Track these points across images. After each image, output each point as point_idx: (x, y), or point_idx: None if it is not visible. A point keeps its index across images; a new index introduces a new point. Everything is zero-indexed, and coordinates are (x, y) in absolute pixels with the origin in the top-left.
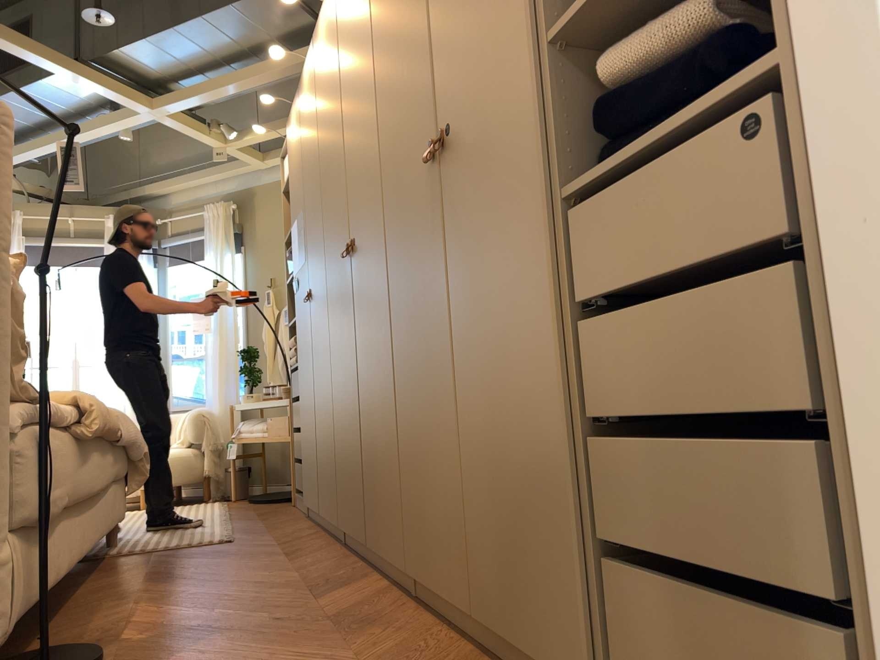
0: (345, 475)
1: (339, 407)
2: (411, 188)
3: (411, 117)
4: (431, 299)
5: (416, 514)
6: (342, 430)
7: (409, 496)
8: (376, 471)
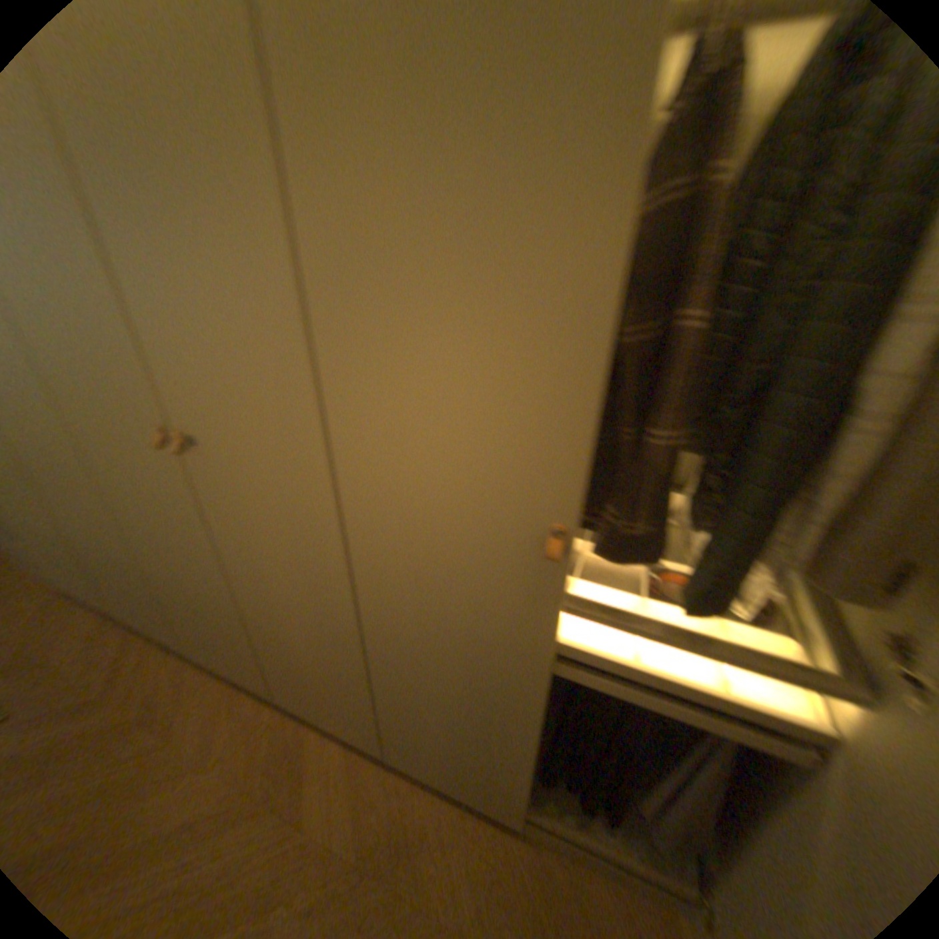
0: (185, 637)
1: (147, 577)
2: (450, 525)
3: (477, 431)
4: (493, 663)
5: (409, 756)
6: (166, 601)
7: (394, 741)
8: (292, 682)
